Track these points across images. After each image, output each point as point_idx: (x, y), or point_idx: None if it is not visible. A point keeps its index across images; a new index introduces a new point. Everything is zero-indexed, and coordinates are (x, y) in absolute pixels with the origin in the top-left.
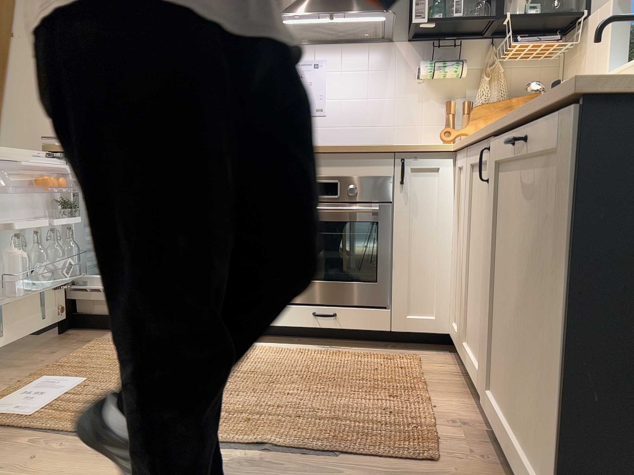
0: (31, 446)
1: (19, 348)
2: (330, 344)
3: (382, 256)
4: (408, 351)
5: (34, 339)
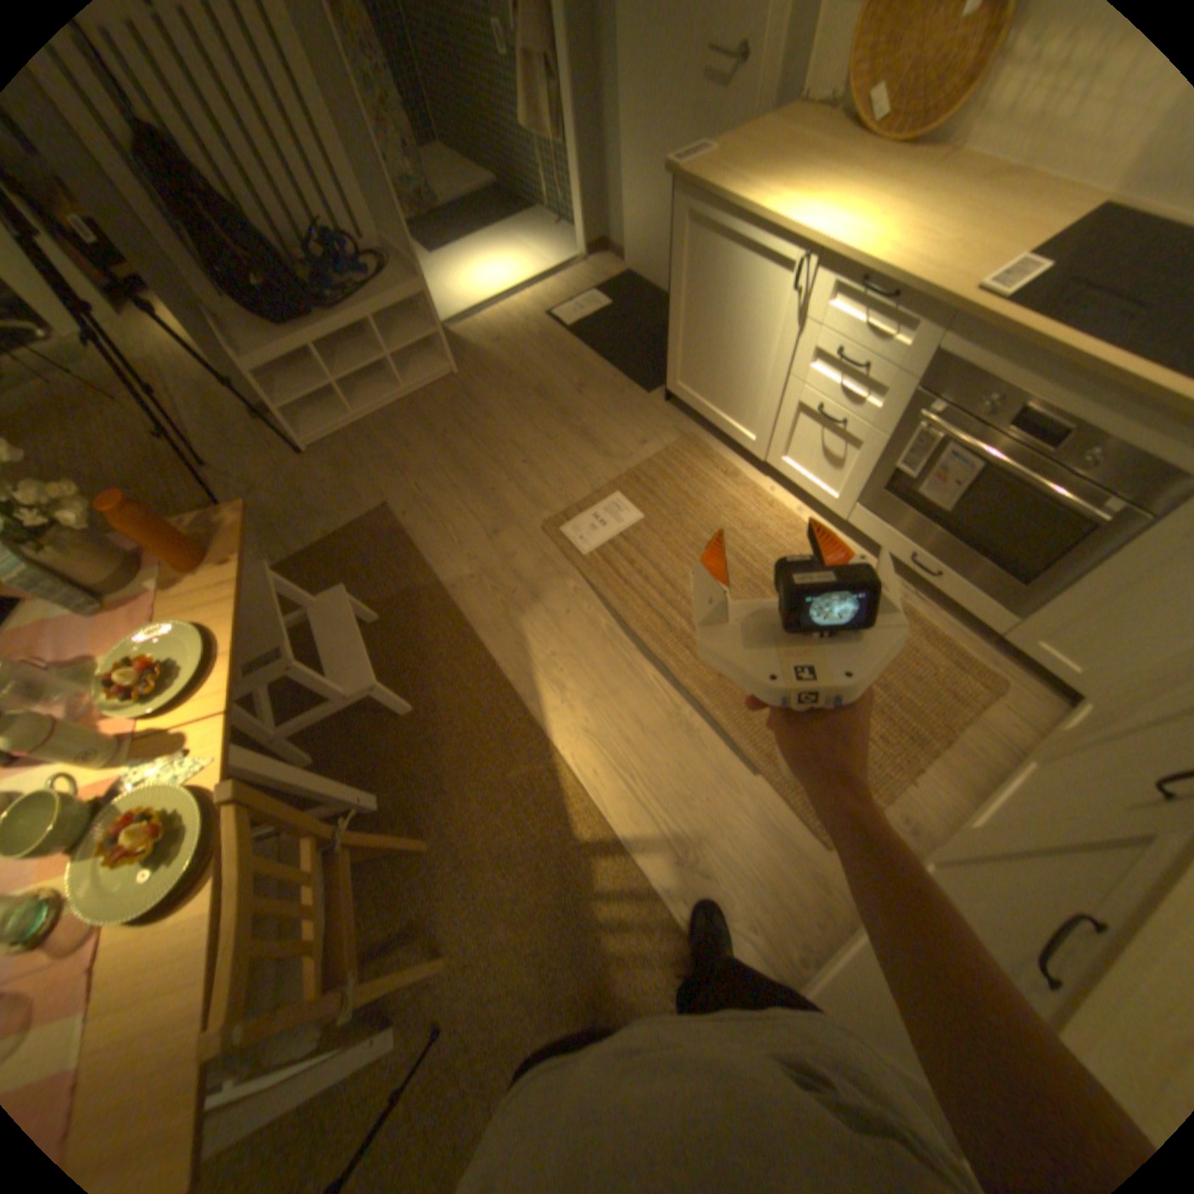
0: (574, 588)
1: (625, 413)
2: (922, 581)
3: (1063, 564)
4: (1012, 661)
5: (642, 401)
